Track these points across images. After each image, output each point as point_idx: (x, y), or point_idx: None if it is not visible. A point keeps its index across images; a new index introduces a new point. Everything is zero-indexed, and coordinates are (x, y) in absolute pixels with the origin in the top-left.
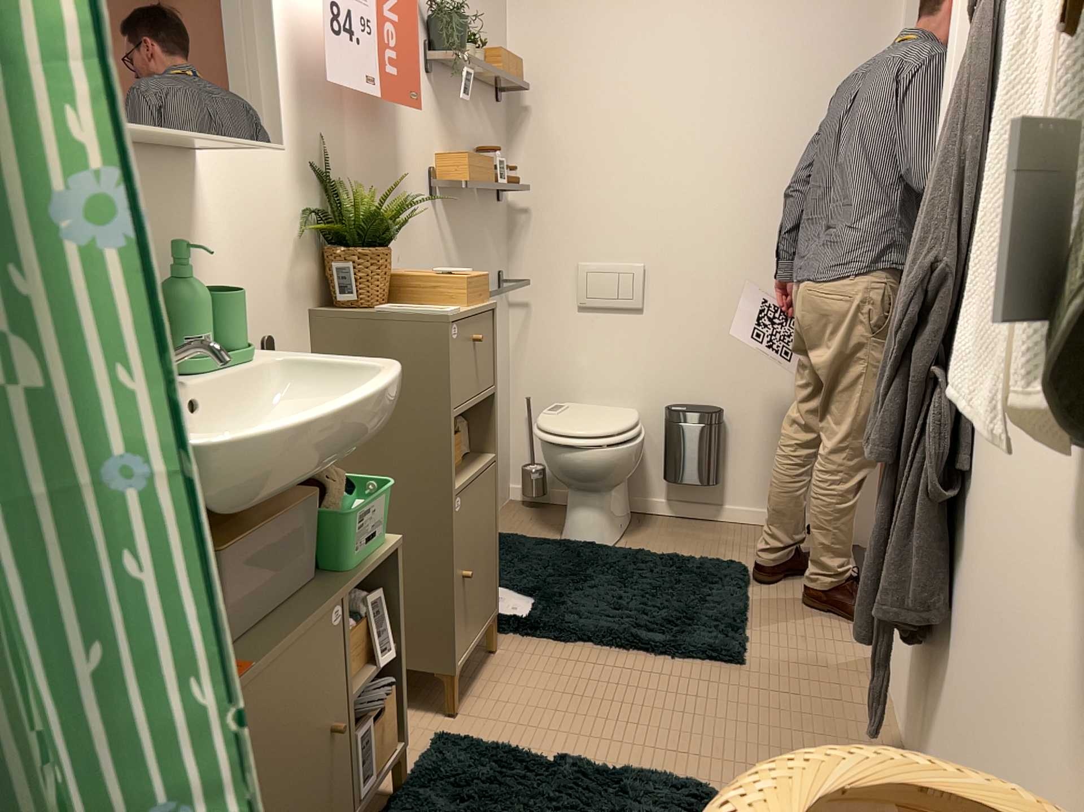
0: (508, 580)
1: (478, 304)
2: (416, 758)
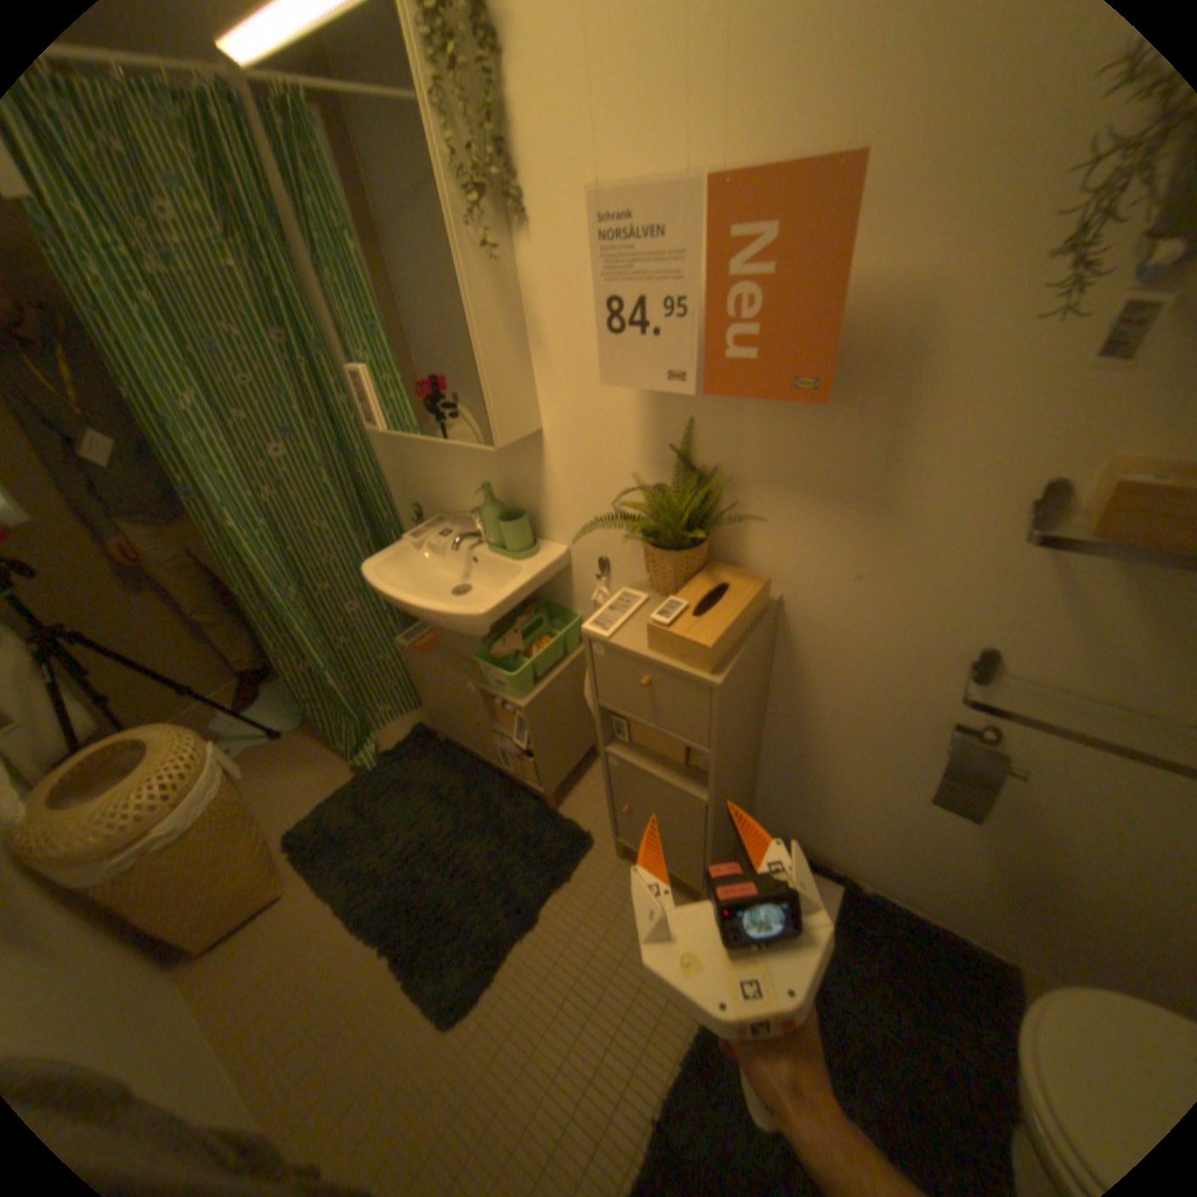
0: (845, 955)
1: (665, 655)
2: (580, 822)
